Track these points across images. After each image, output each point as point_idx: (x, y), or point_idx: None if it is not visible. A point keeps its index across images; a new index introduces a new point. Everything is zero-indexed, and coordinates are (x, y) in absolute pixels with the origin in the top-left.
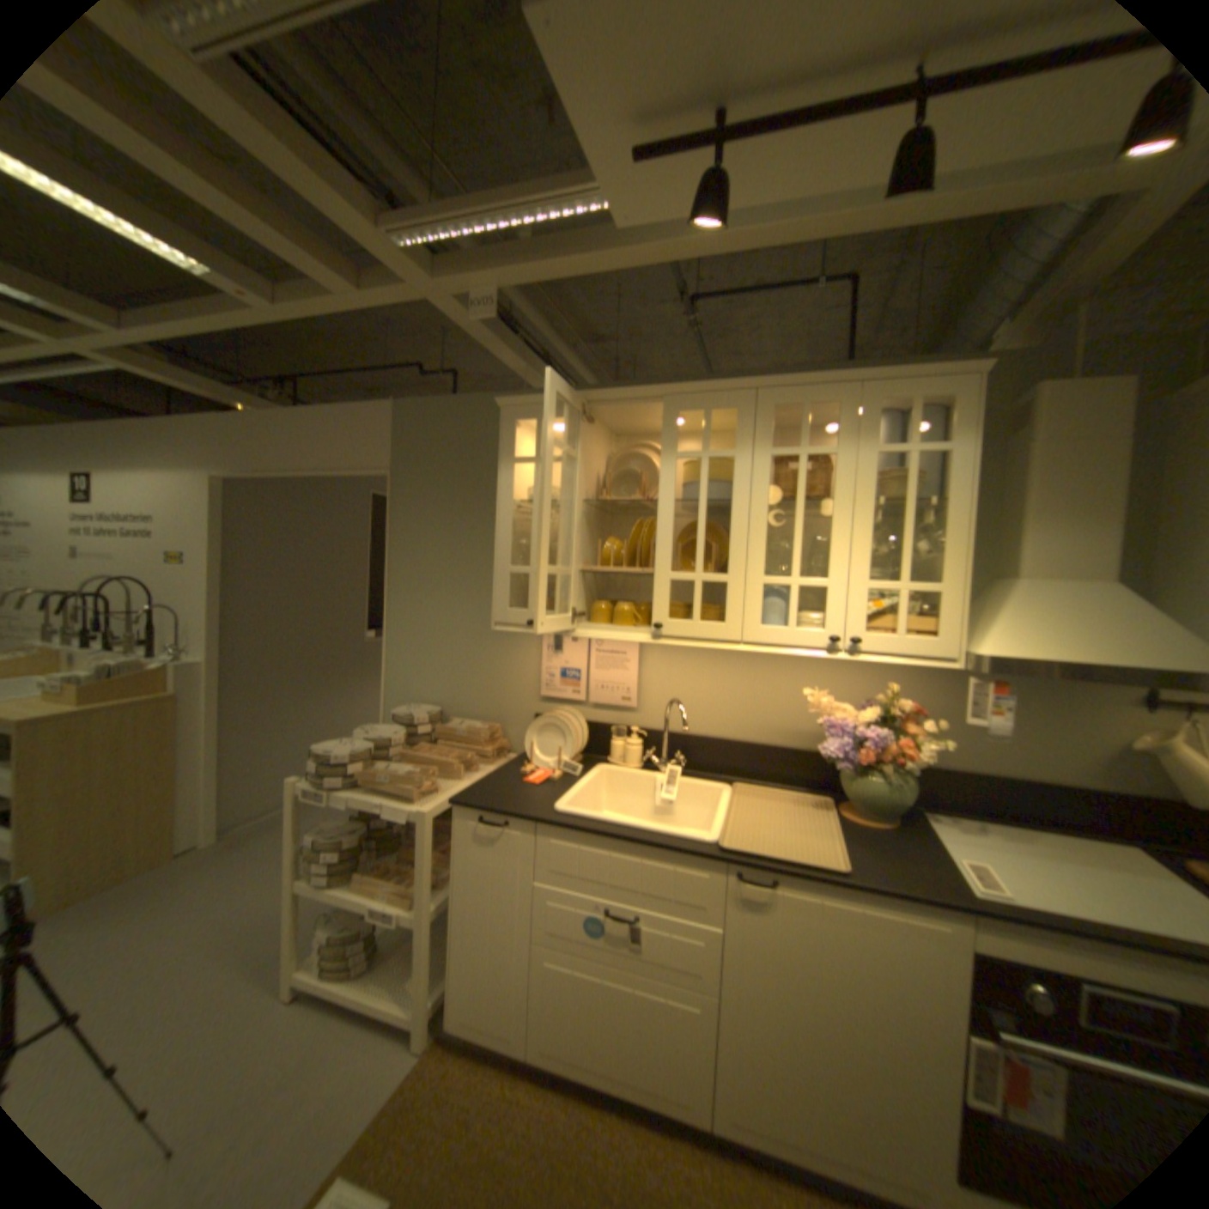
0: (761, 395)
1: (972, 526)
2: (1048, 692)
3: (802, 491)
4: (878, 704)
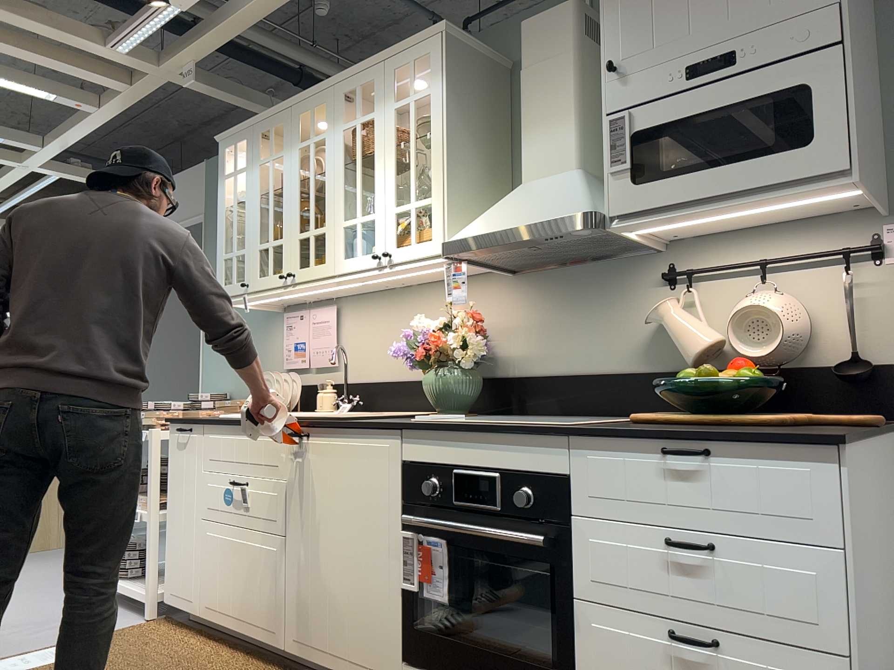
0: (336, 90)
1: (444, 147)
2: (596, 288)
3: (358, 152)
4: (447, 315)
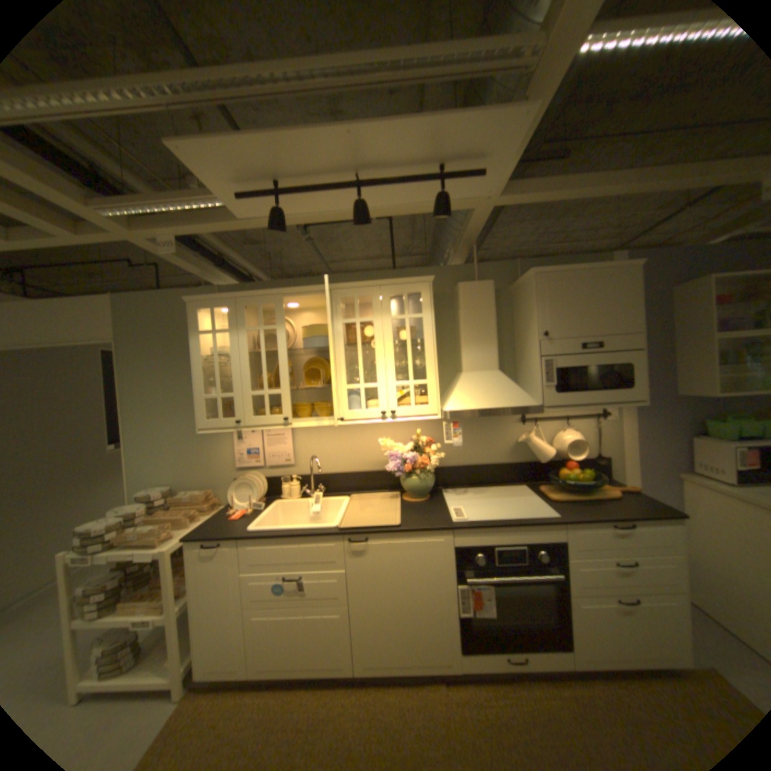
0: (333, 293)
1: (435, 352)
2: (485, 422)
3: (359, 341)
4: (412, 441)
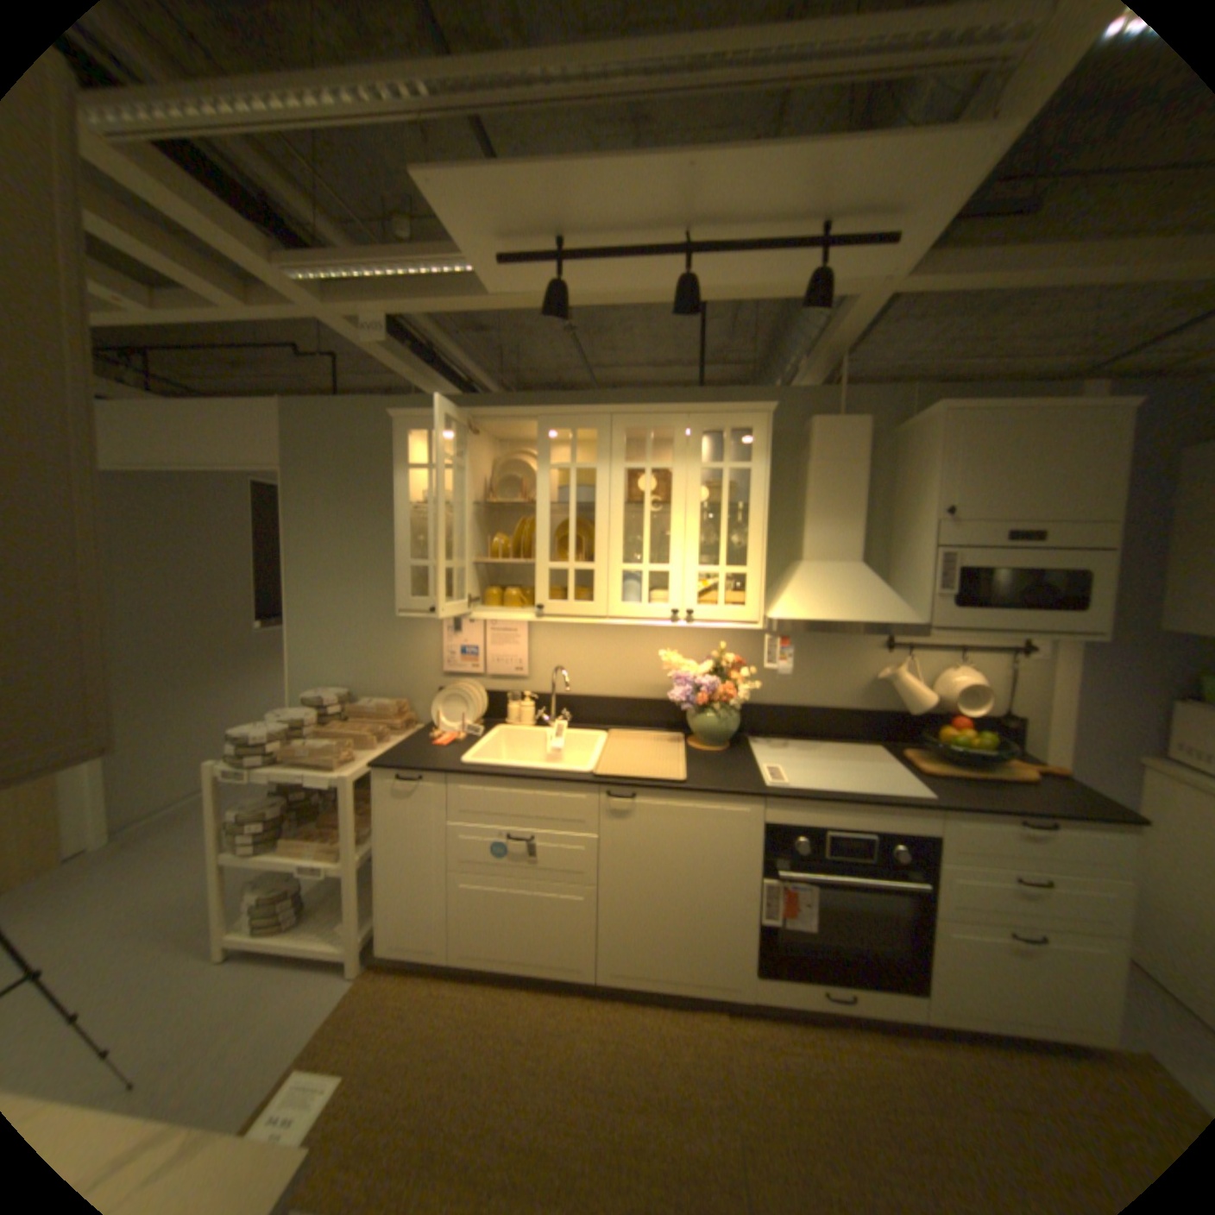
0: (615, 420)
1: (765, 525)
2: (827, 642)
3: (648, 498)
4: (711, 659)
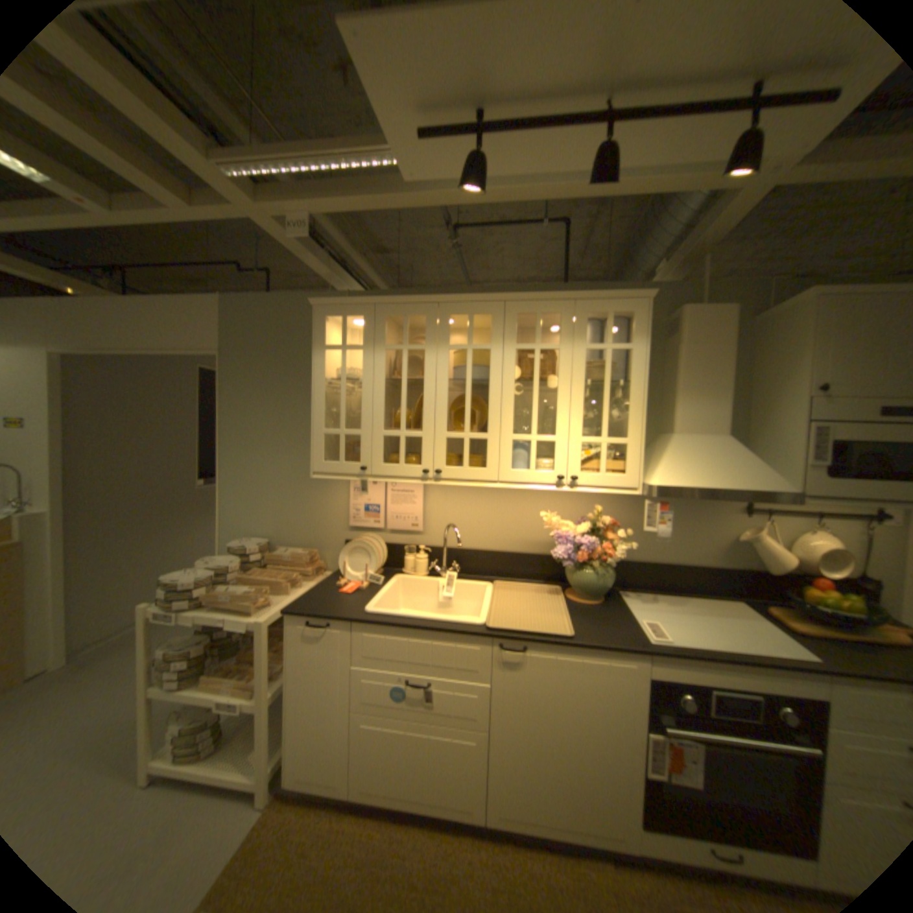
0: (508, 306)
1: (645, 400)
2: (691, 507)
3: (537, 375)
4: (588, 520)
